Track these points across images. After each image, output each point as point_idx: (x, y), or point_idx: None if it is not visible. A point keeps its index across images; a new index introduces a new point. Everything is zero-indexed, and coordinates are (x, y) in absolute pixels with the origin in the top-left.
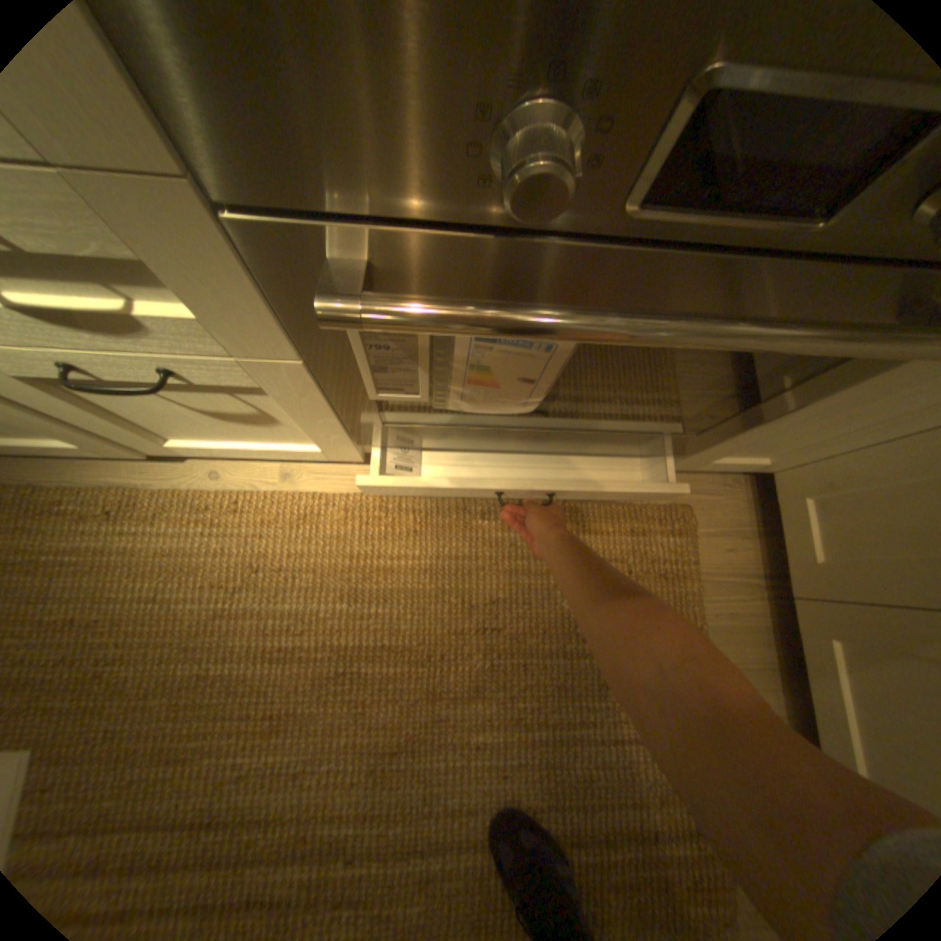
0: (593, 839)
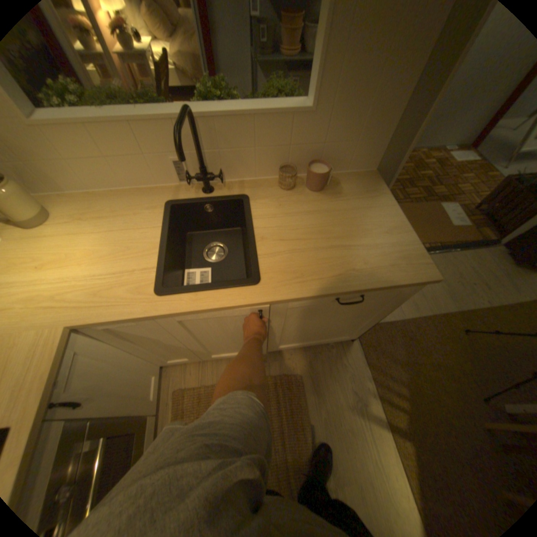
0: (279, 428)
